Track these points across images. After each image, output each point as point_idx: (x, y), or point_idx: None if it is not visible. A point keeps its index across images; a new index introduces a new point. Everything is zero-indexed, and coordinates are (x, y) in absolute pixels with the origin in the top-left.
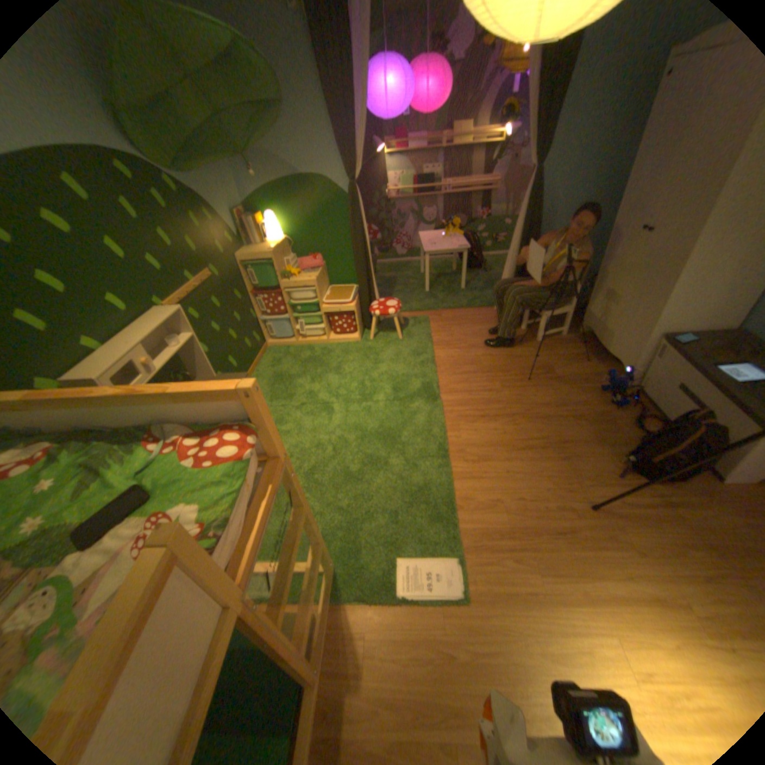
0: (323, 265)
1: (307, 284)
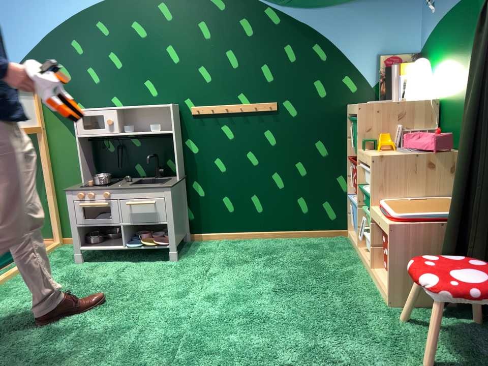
0: (437, 149)
1: (368, 161)
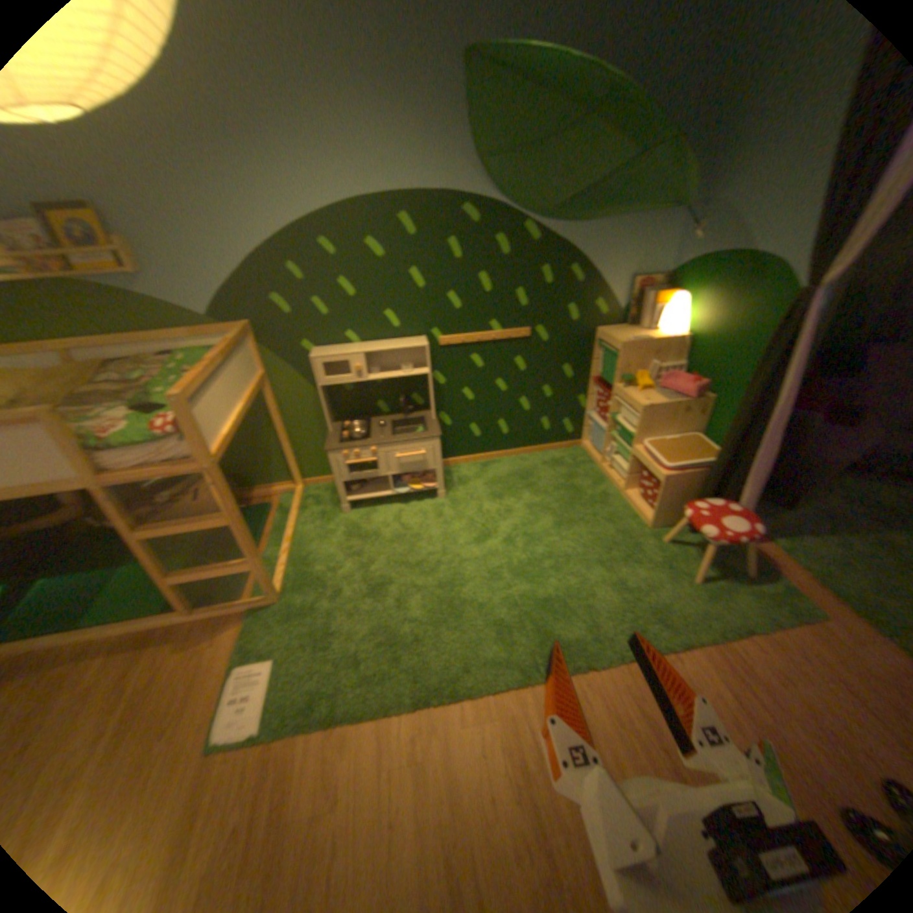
0: (697, 398)
1: (635, 407)
